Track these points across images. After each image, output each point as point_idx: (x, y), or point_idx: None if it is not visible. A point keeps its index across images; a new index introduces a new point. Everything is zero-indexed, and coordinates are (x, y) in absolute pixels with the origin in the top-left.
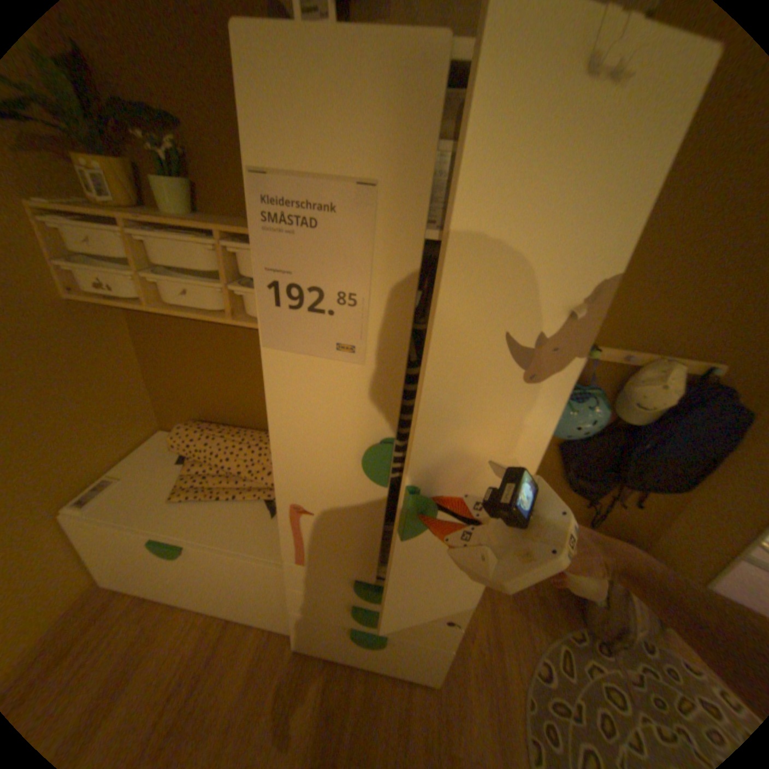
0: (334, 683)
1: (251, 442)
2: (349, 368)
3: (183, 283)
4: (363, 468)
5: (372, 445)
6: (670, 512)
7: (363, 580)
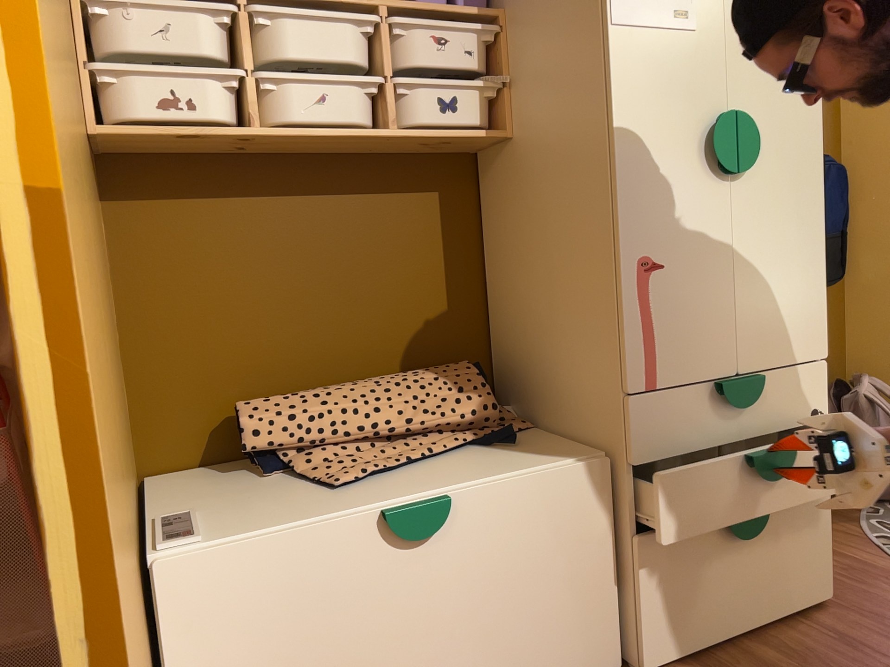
0: (735, 665)
1: (391, 380)
2: (683, 36)
3: (333, 78)
4: (708, 159)
5: (710, 126)
6: (837, 318)
7: (725, 371)
